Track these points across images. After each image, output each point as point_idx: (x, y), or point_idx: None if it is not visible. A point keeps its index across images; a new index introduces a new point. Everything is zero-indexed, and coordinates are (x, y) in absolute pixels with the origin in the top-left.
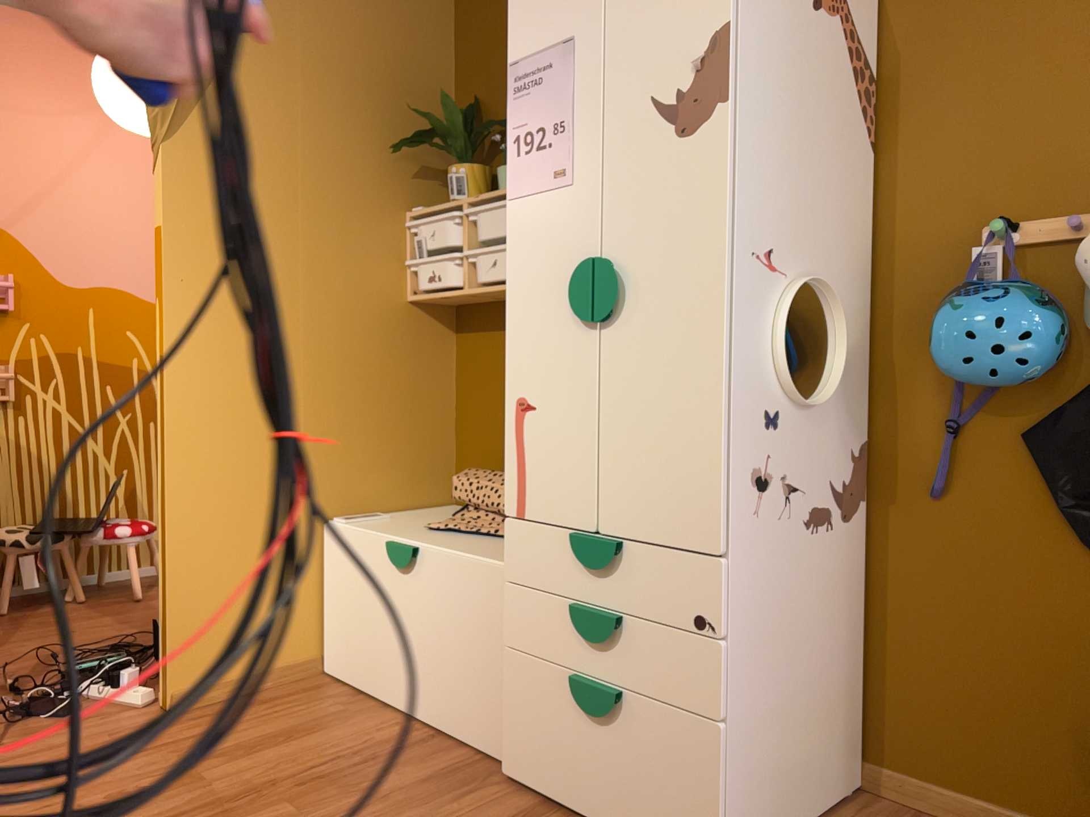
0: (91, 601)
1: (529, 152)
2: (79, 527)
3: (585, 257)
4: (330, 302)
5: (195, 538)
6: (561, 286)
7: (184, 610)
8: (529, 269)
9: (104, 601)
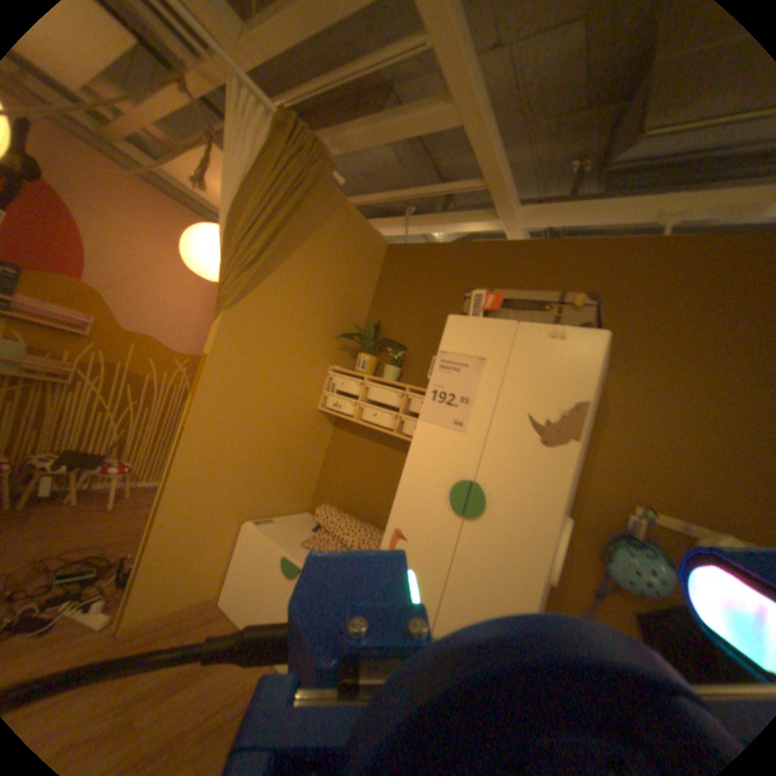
0: (81, 509)
1: (440, 402)
2: (86, 464)
3: (463, 476)
4: (282, 406)
5: (169, 533)
6: (442, 483)
7: (148, 577)
8: (422, 463)
9: (89, 510)
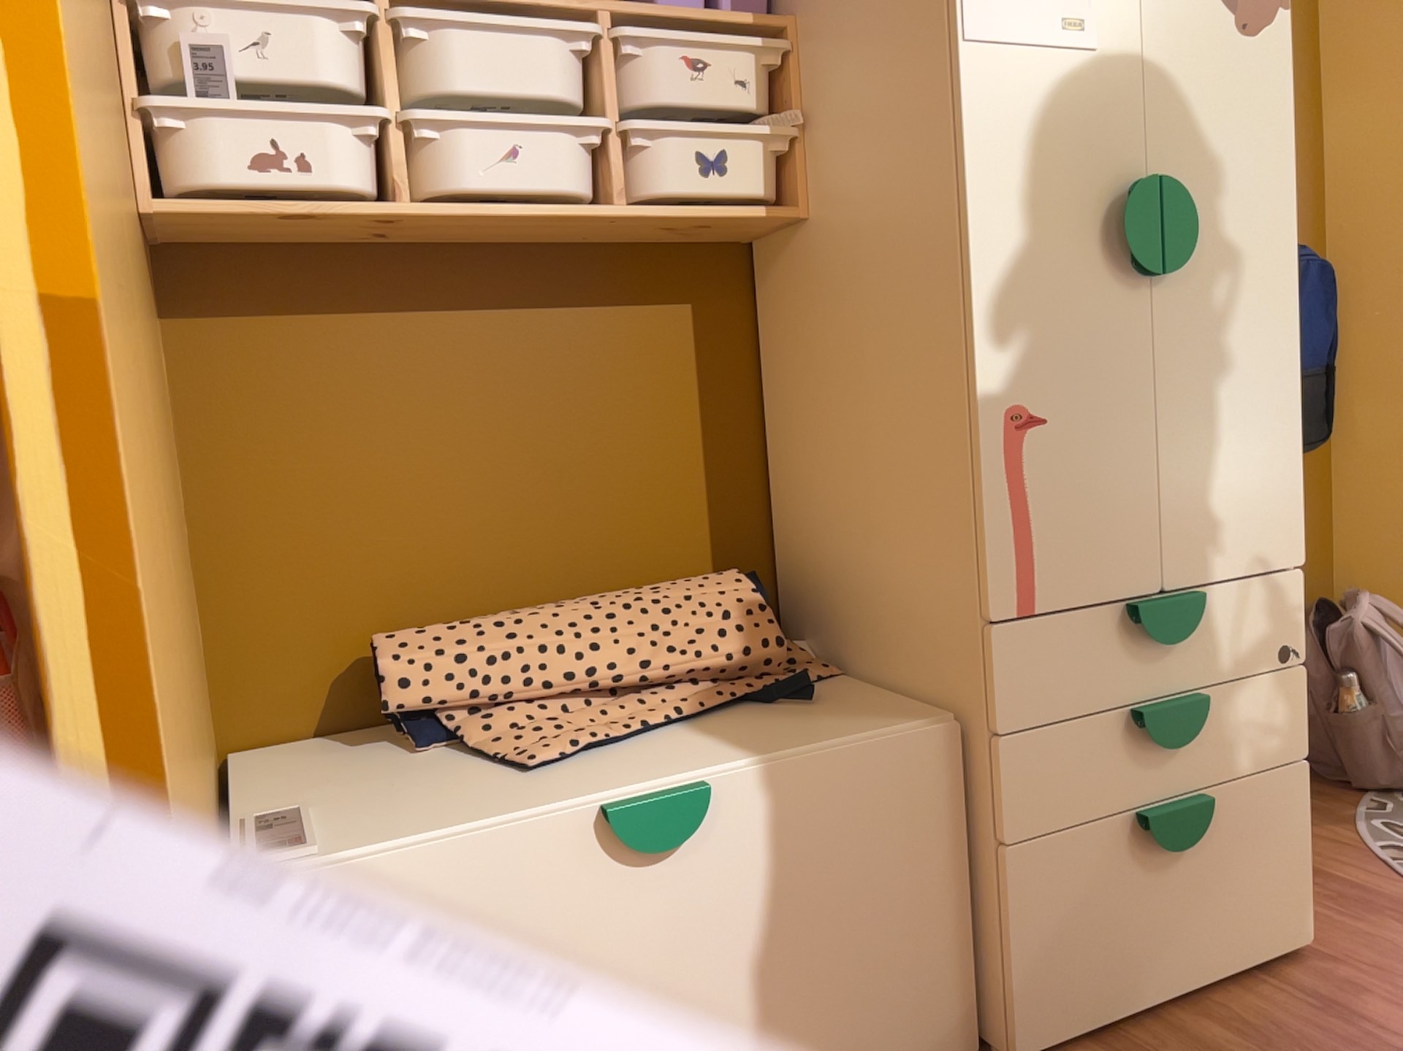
0: None
1: None
2: None
3: (1126, 176)
4: None
5: None
6: (1087, 217)
7: None
8: (1021, 180)
9: None
